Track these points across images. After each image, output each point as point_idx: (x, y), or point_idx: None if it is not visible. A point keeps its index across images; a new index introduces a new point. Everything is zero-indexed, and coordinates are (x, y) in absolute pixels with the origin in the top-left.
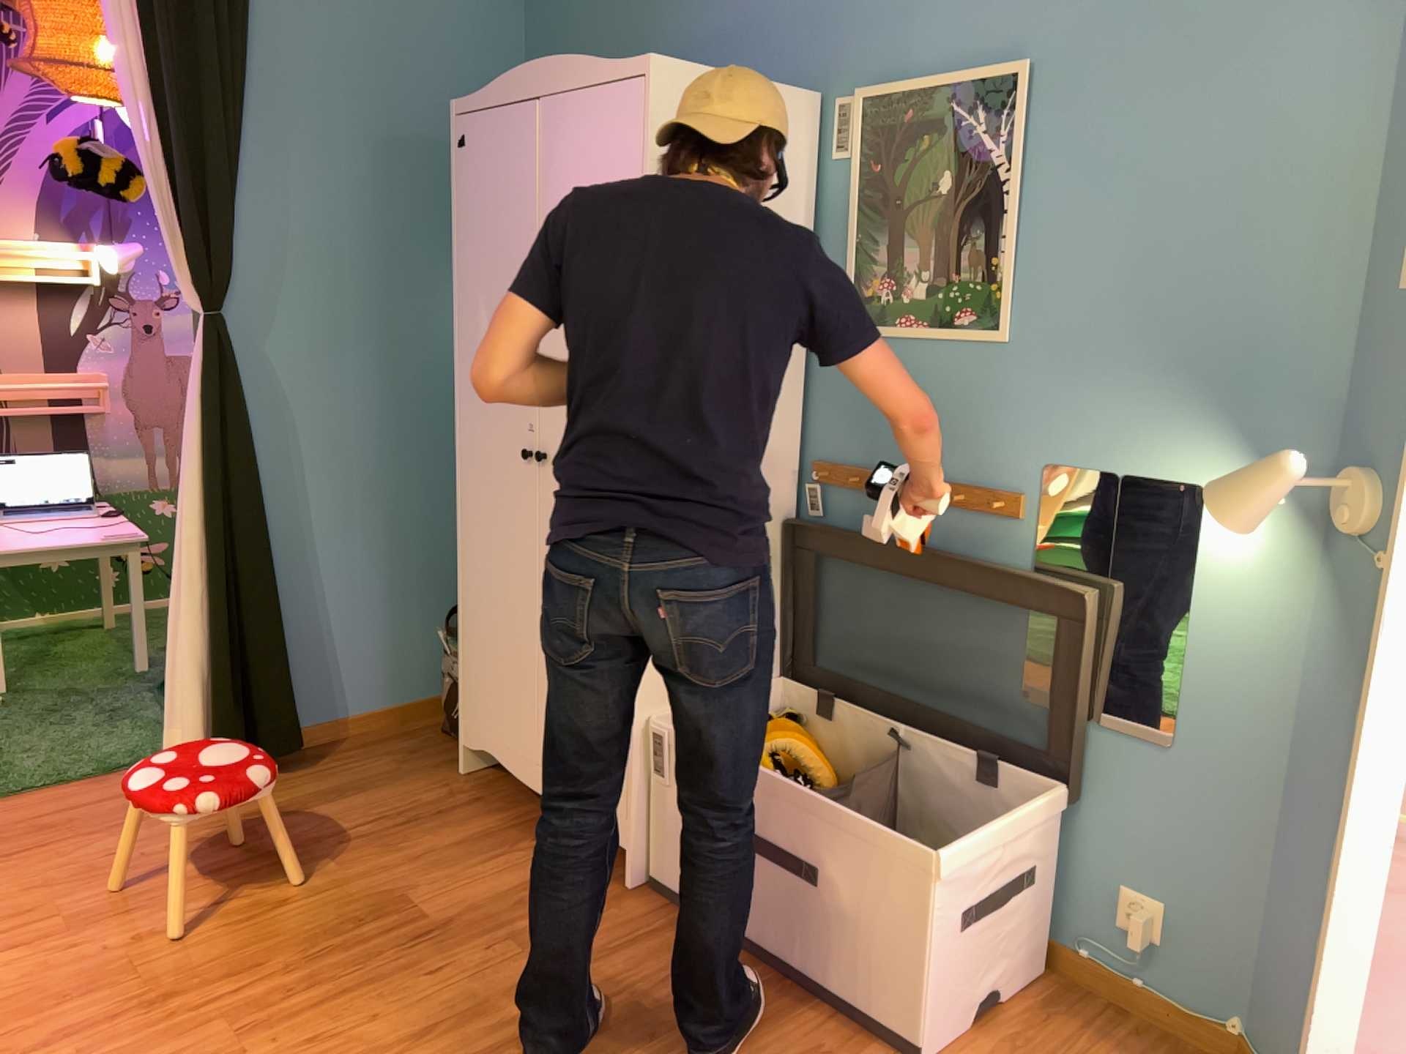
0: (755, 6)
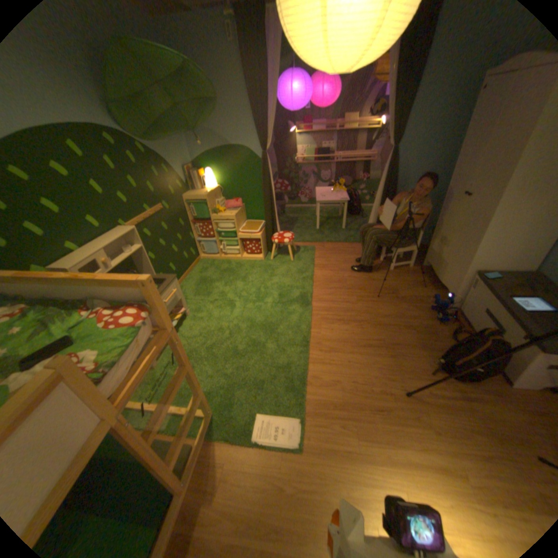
0: None
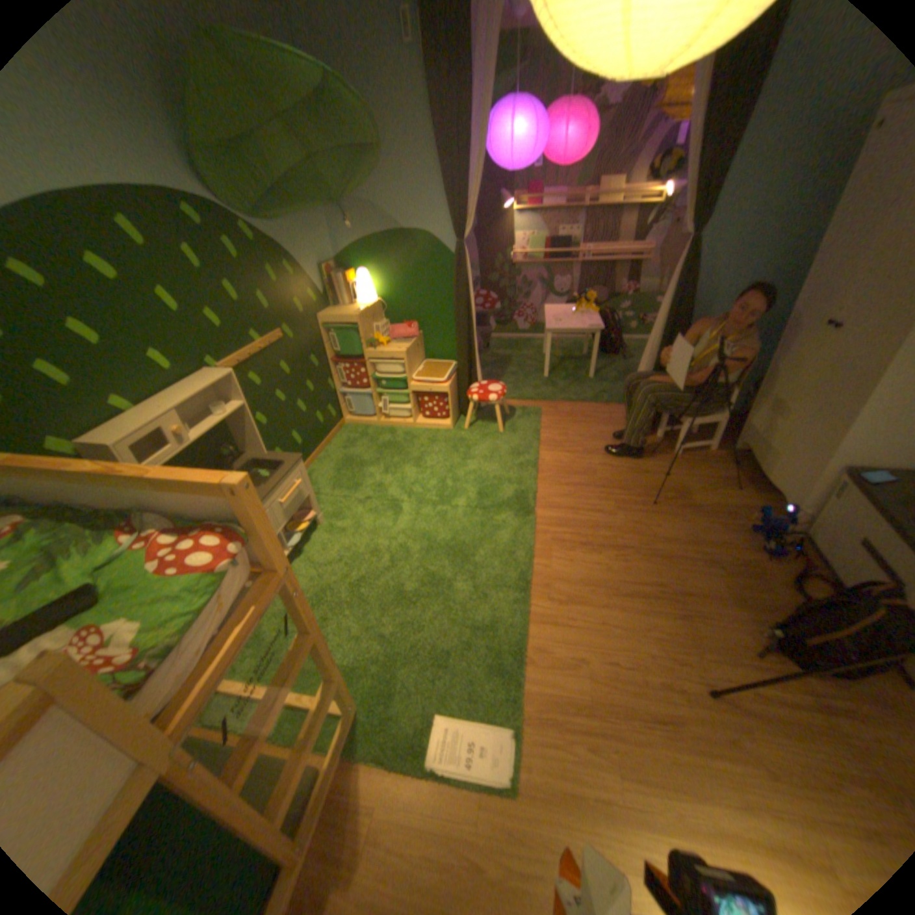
0: None
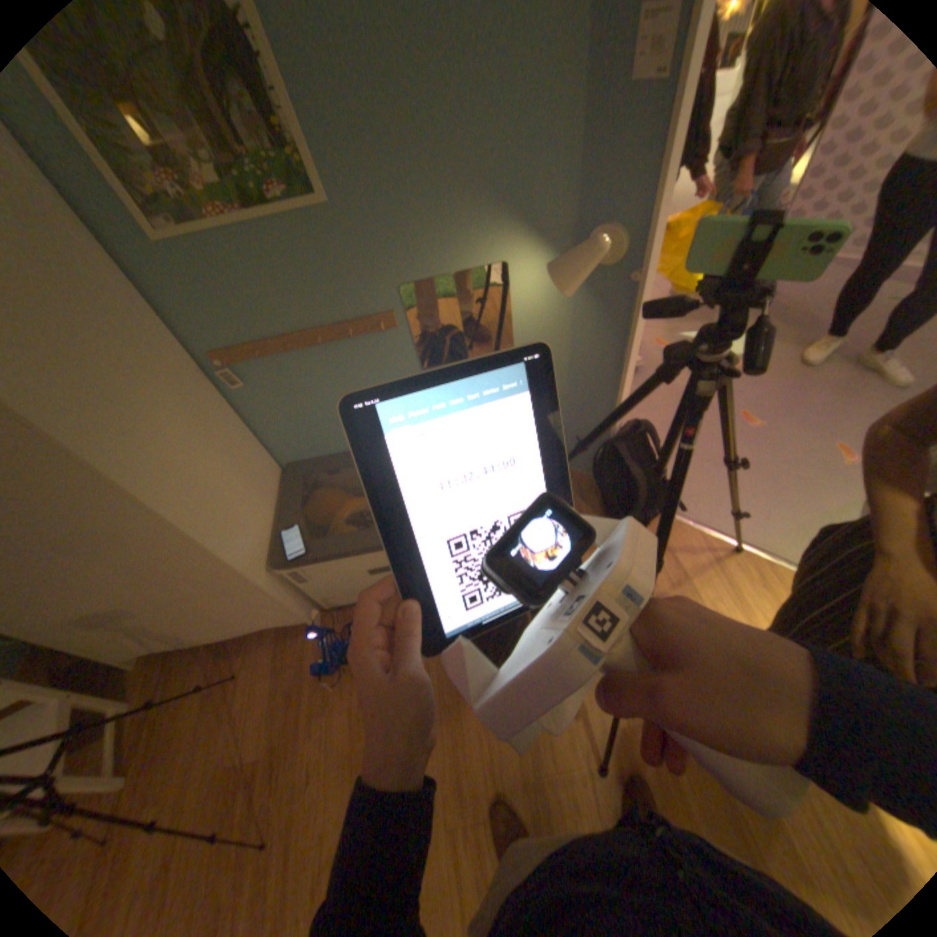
0: None
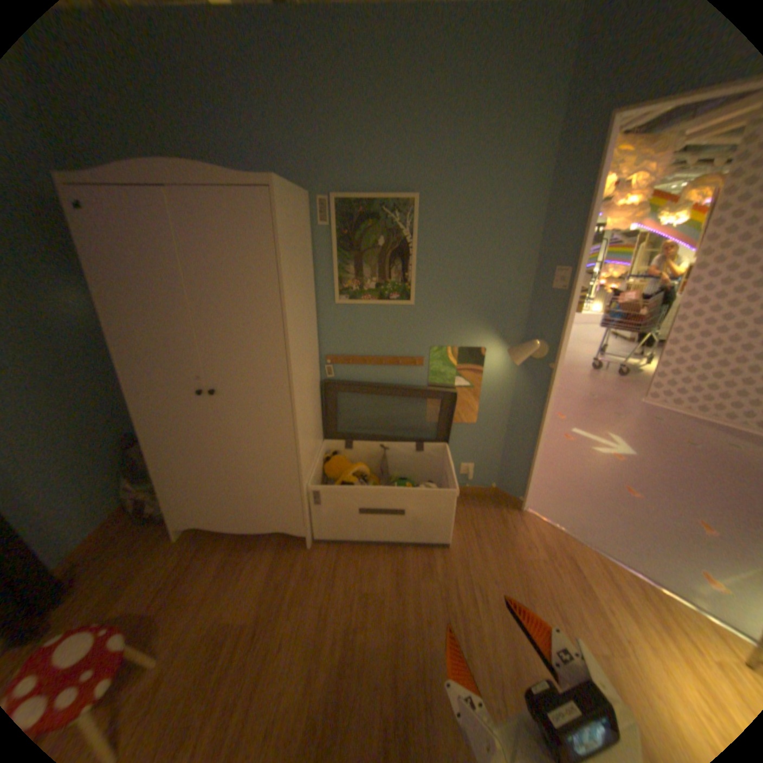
0: (254, 135)
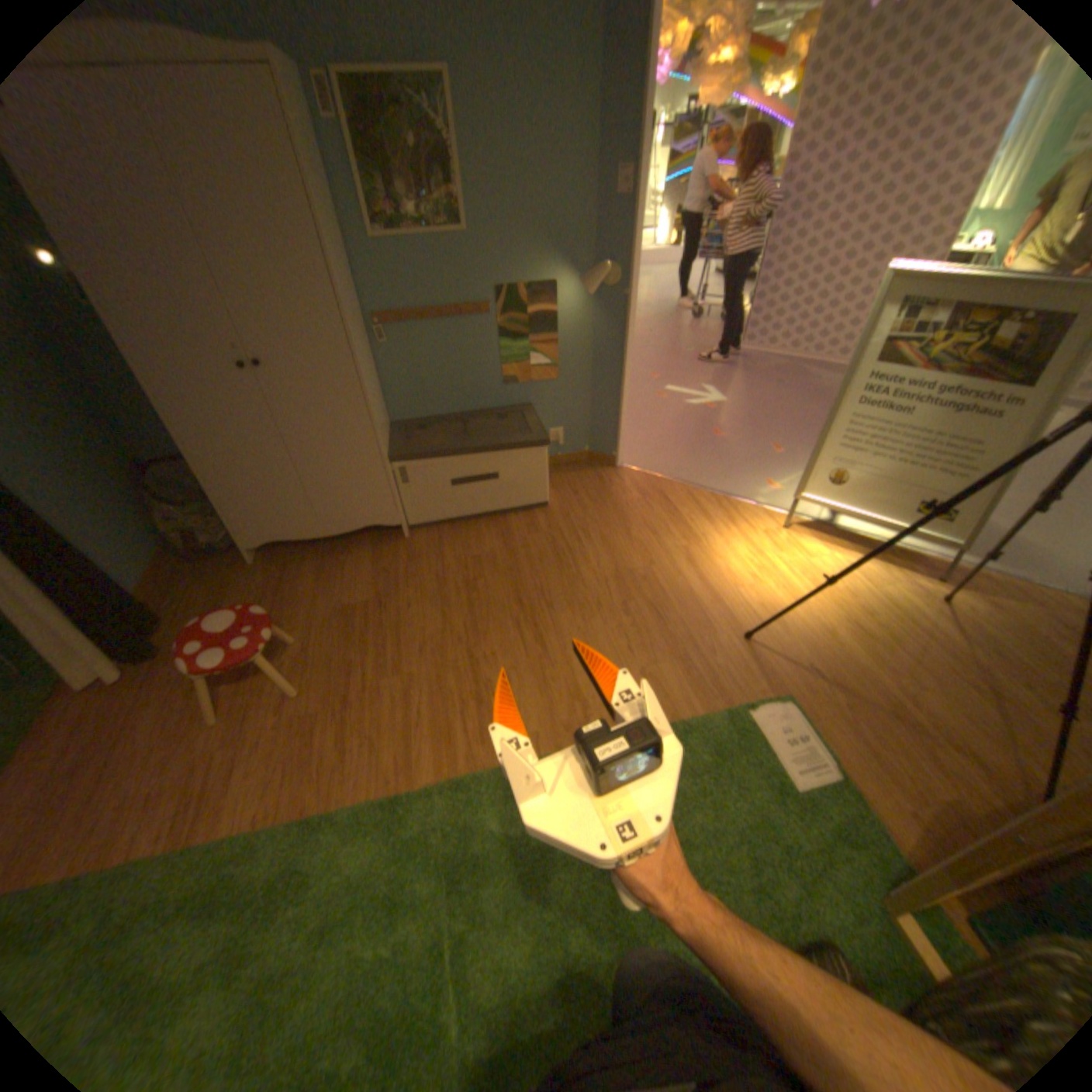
0: None
